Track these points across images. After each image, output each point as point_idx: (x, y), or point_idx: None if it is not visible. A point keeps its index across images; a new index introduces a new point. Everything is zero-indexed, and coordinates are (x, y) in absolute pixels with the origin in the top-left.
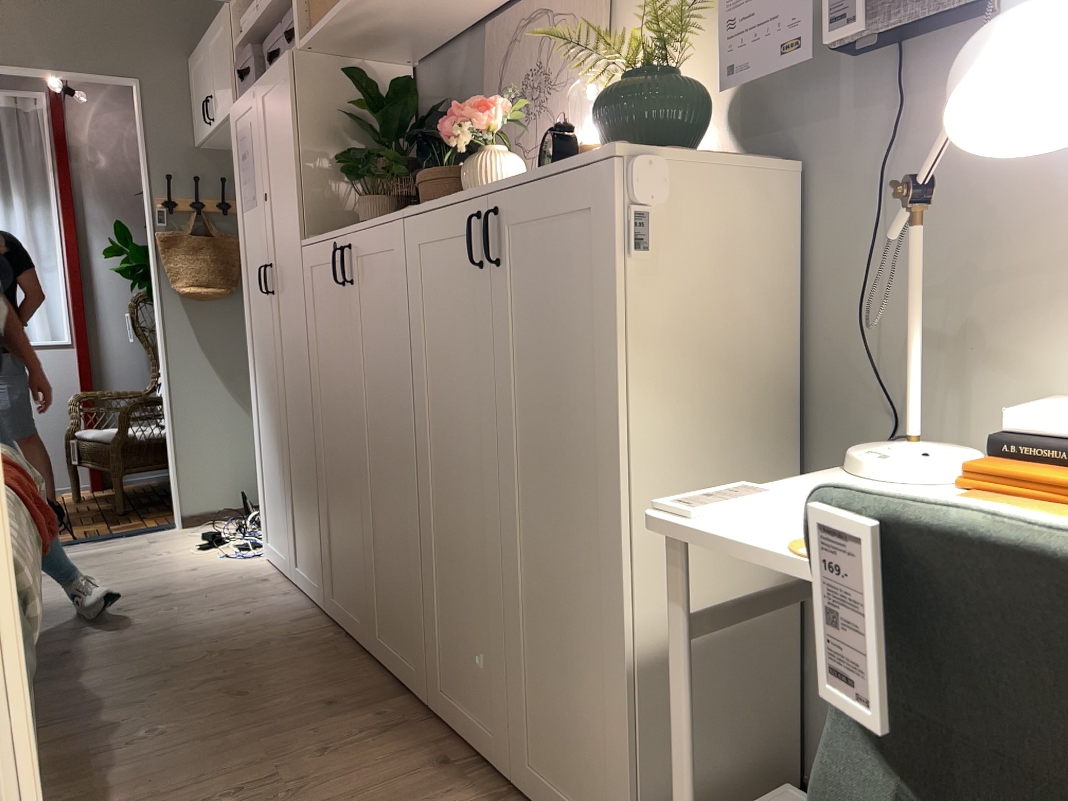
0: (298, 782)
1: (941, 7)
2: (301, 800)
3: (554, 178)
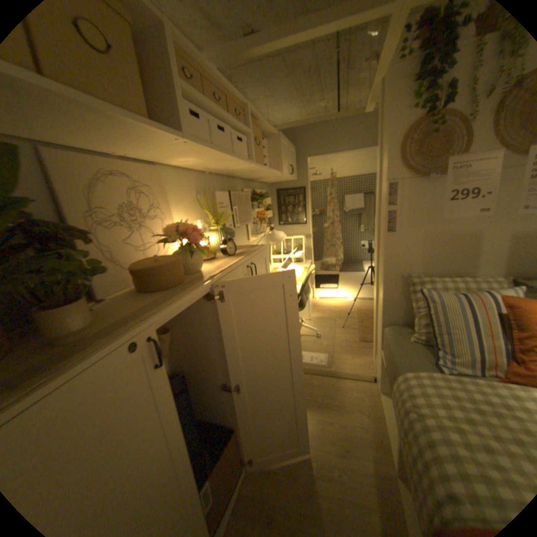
0: (308, 467)
1: (243, 223)
2: (312, 456)
3: (260, 251)
